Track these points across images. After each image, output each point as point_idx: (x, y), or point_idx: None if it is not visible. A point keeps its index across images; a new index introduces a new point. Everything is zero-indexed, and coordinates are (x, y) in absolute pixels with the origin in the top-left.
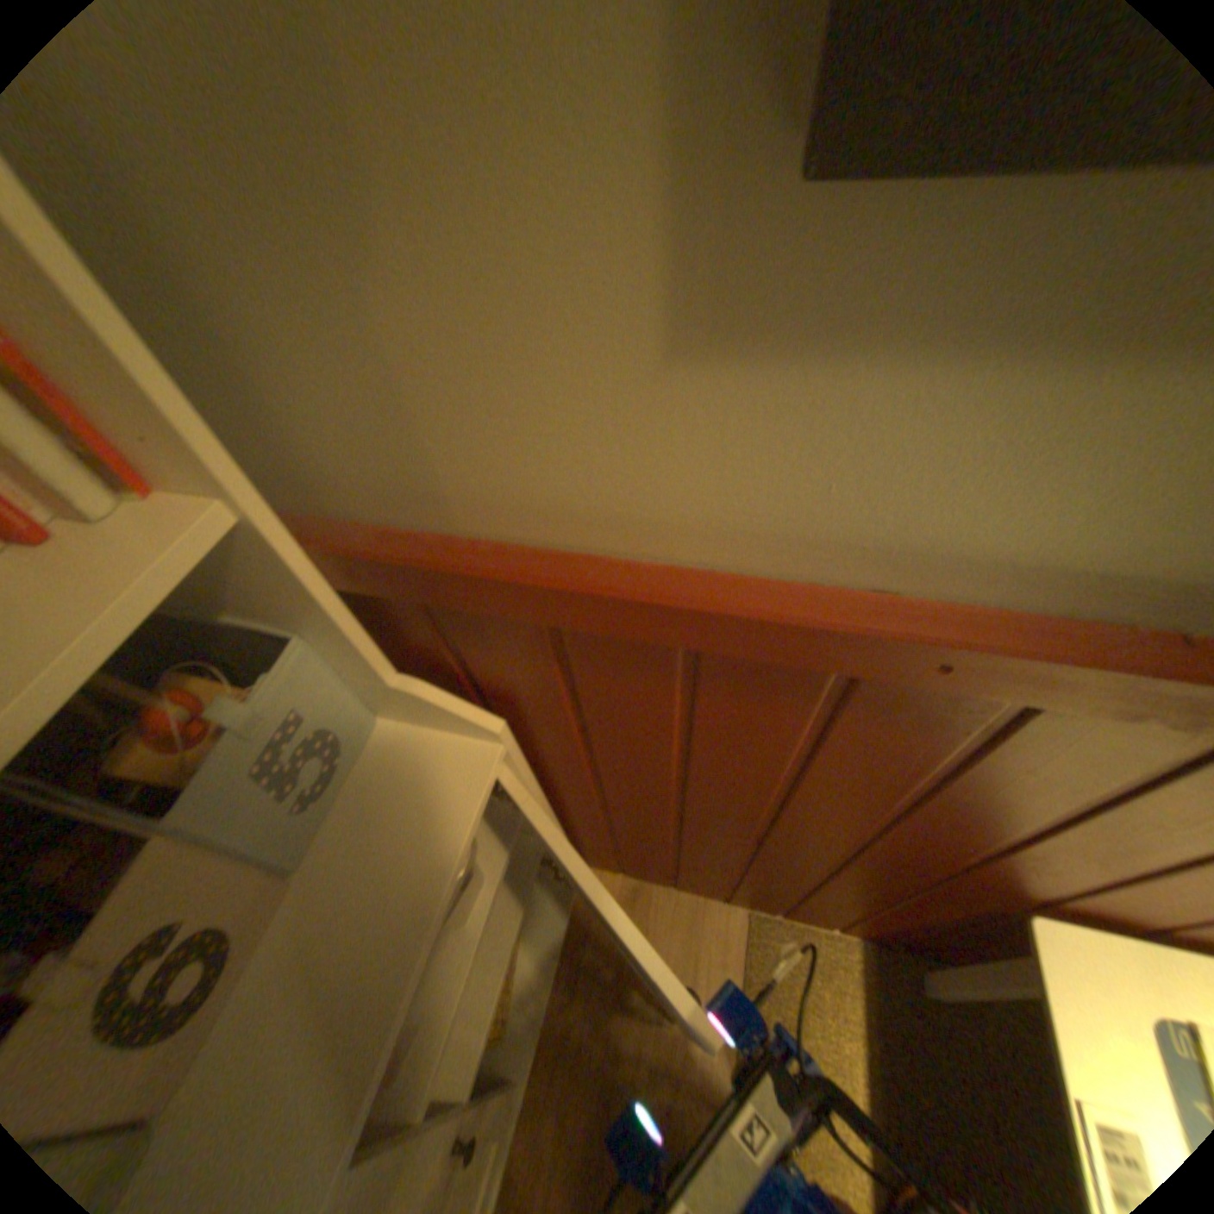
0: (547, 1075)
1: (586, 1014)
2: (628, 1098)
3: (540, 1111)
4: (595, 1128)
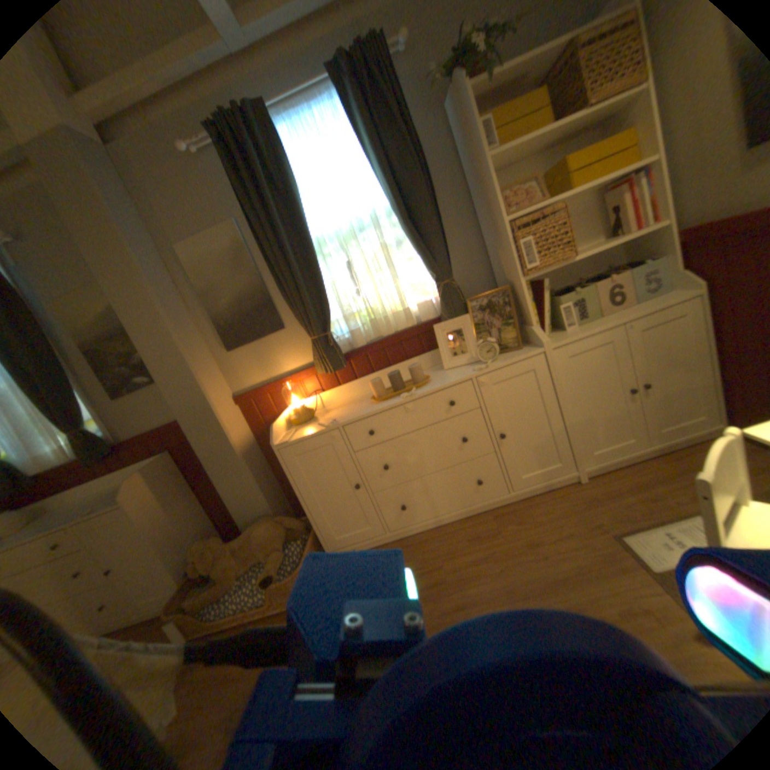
0: (662, 463)
1: (691, 460)
2: (690, 478)
3: (652, 466)
4: (669, 476)
